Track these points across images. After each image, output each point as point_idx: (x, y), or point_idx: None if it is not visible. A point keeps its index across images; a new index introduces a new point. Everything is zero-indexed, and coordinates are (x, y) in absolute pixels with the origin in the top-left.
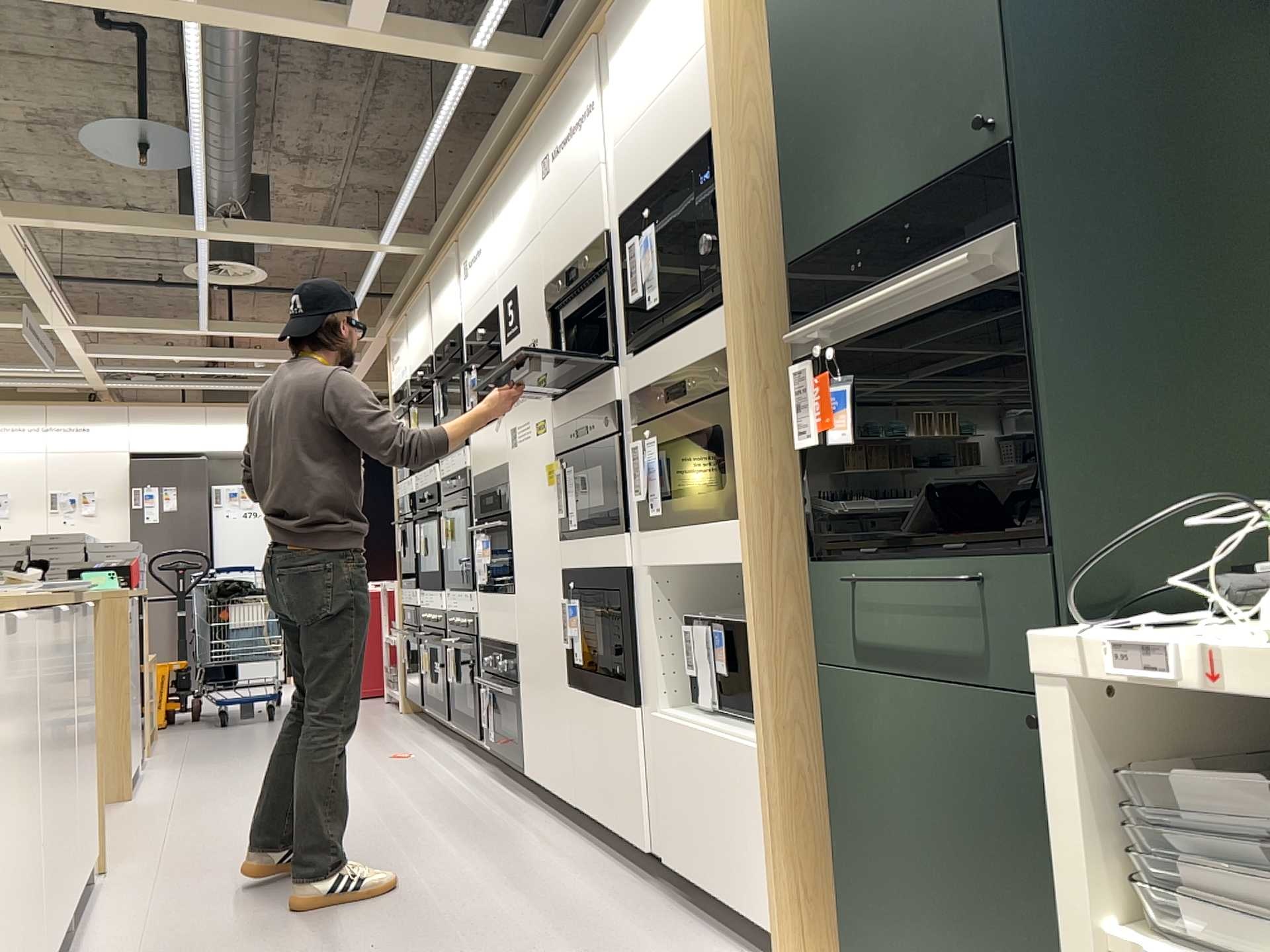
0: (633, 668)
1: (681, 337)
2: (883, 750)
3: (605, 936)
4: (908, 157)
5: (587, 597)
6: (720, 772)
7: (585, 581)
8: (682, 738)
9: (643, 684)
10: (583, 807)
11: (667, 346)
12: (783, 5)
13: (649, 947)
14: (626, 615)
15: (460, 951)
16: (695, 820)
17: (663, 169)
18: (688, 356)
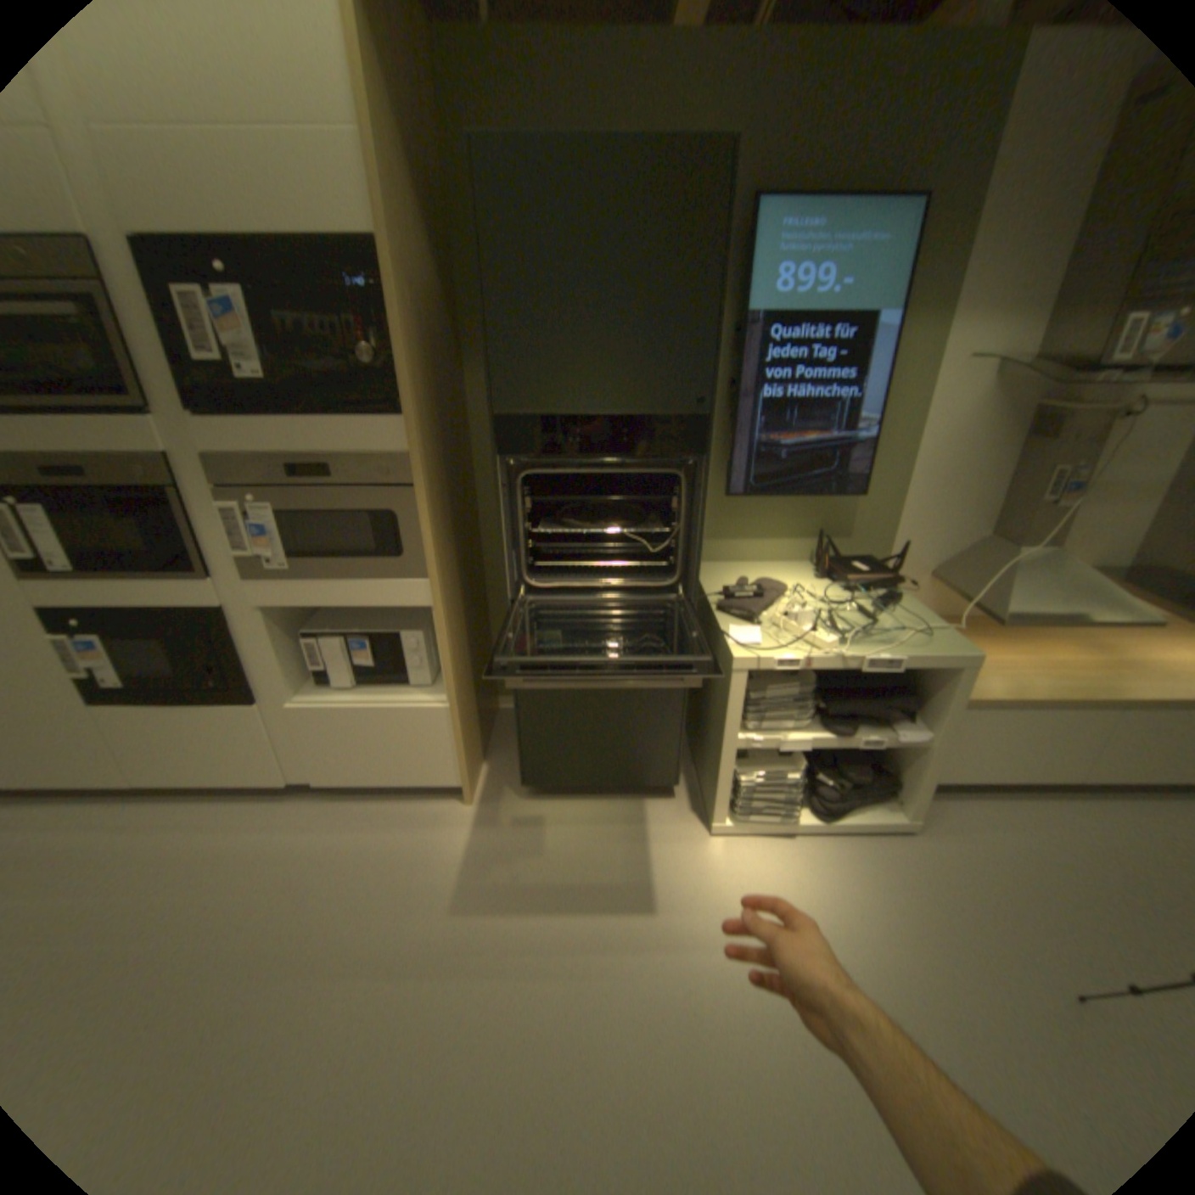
0: (235, 680)
1: (304, 424)
2: (556, 691)
3: (316, 856)
4: (620, 385)
5: (113, 631)
6: (384, 725)
7: (108, 618)
8: (328, 715)
9: (252, 688)
10: (144, 785)
11: (276, 425)
12: (486, 174)
13: (359, 841)
14: (213, 643)
15: (226, 954)
16: (350, 757)
17: (245, 227)
18: (318, 443)
